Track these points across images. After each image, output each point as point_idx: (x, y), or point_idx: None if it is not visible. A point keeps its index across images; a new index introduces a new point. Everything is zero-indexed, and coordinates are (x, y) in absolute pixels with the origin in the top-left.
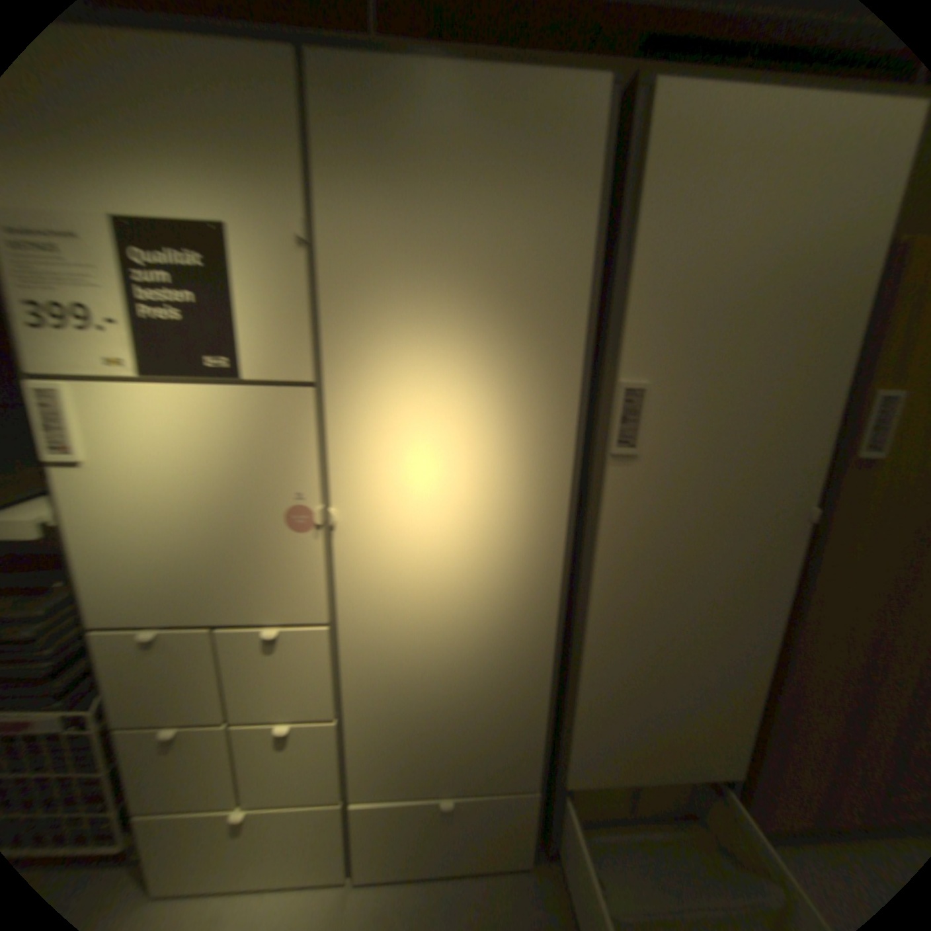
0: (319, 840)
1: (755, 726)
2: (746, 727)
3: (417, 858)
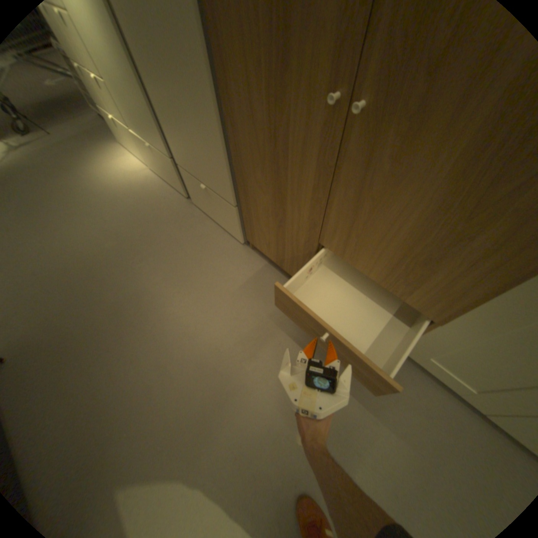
0: (132, 143)
1: (227, 171)
2: (222, 169)
3: (156, 168)
